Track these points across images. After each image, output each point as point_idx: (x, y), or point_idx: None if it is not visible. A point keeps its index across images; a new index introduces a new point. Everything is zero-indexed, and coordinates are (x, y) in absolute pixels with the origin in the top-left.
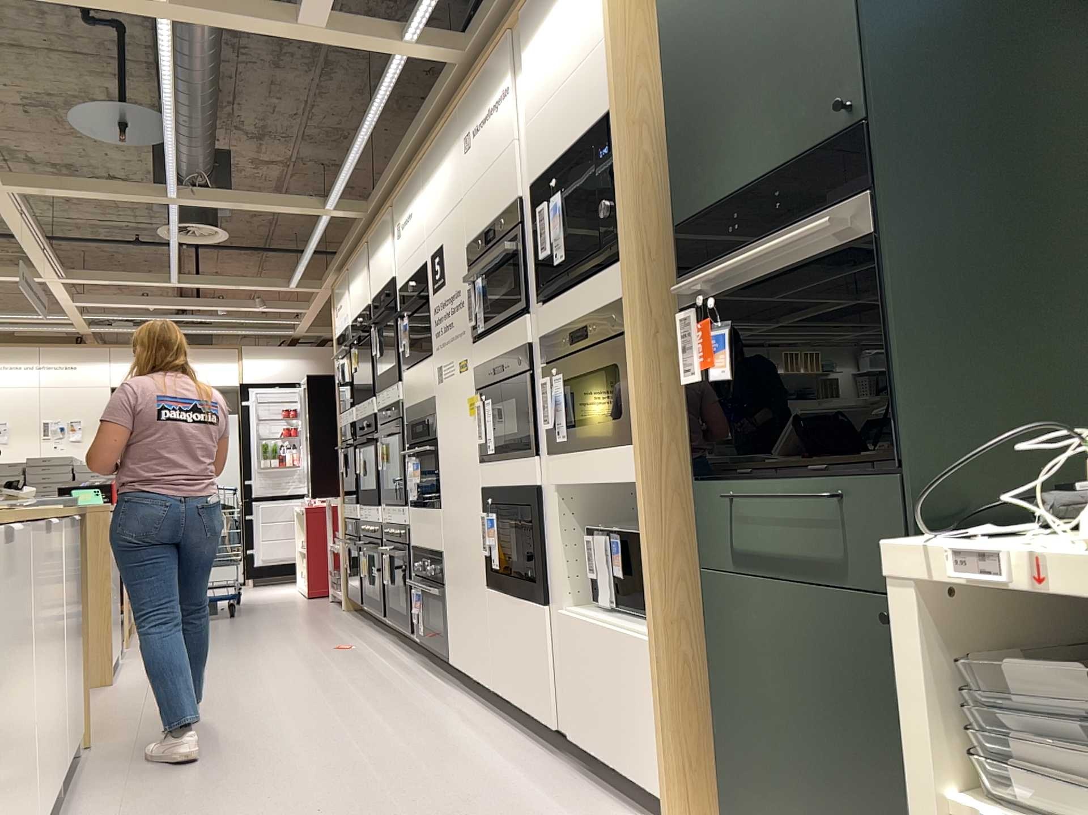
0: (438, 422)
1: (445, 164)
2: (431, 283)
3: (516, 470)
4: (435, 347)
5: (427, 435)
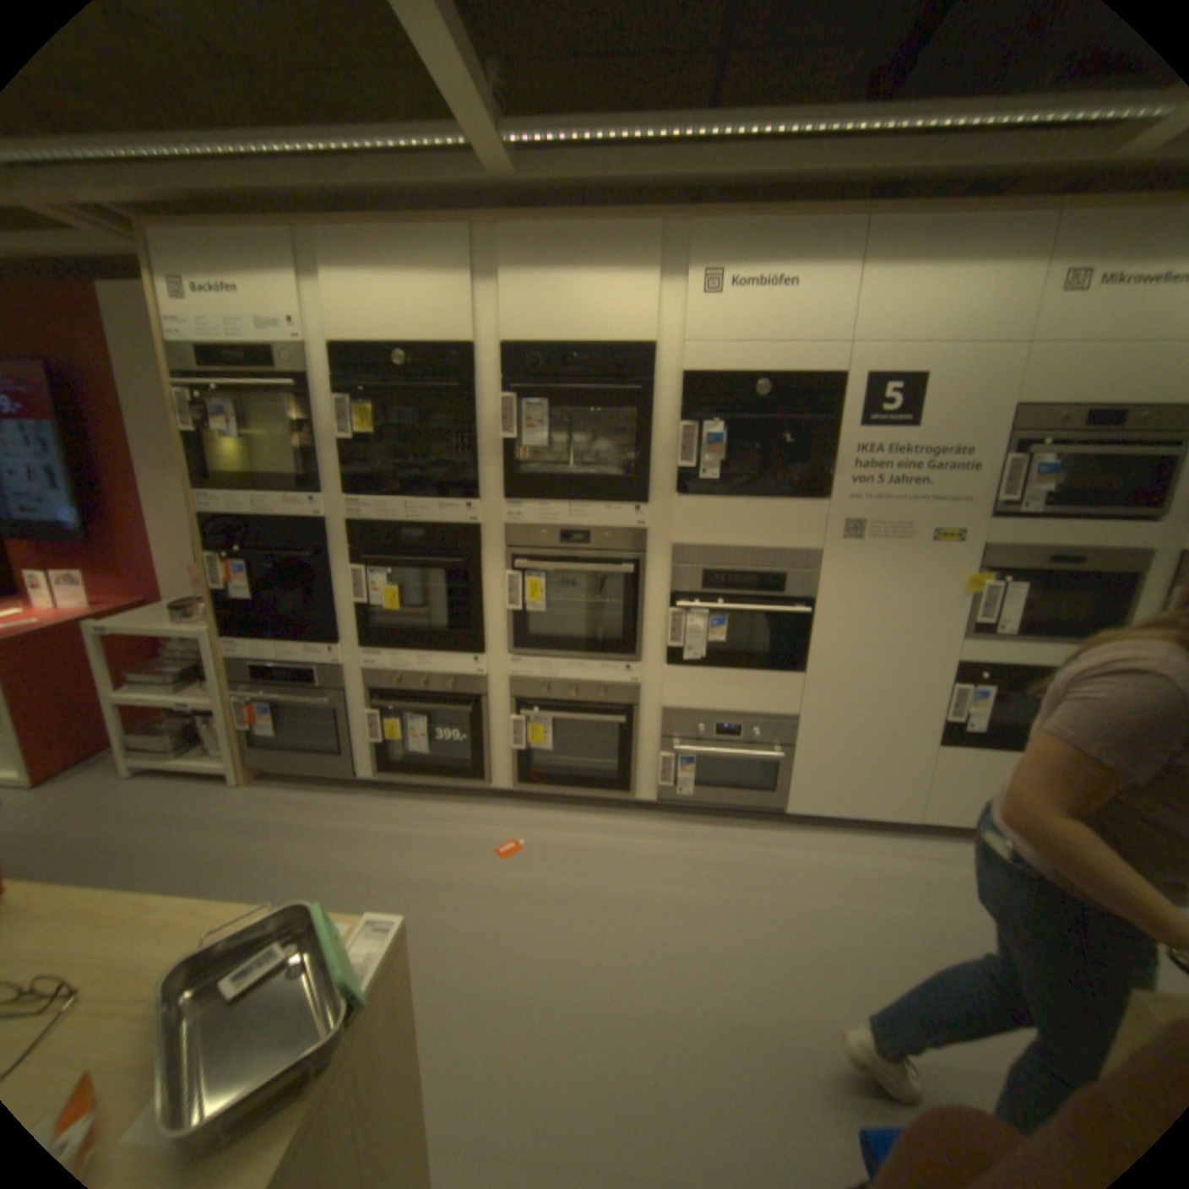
0: (830, 582)
1: (982, 273)
2: (863, 412)
3: (1066, 653)
4: (850, 494)
5: (781, 592)
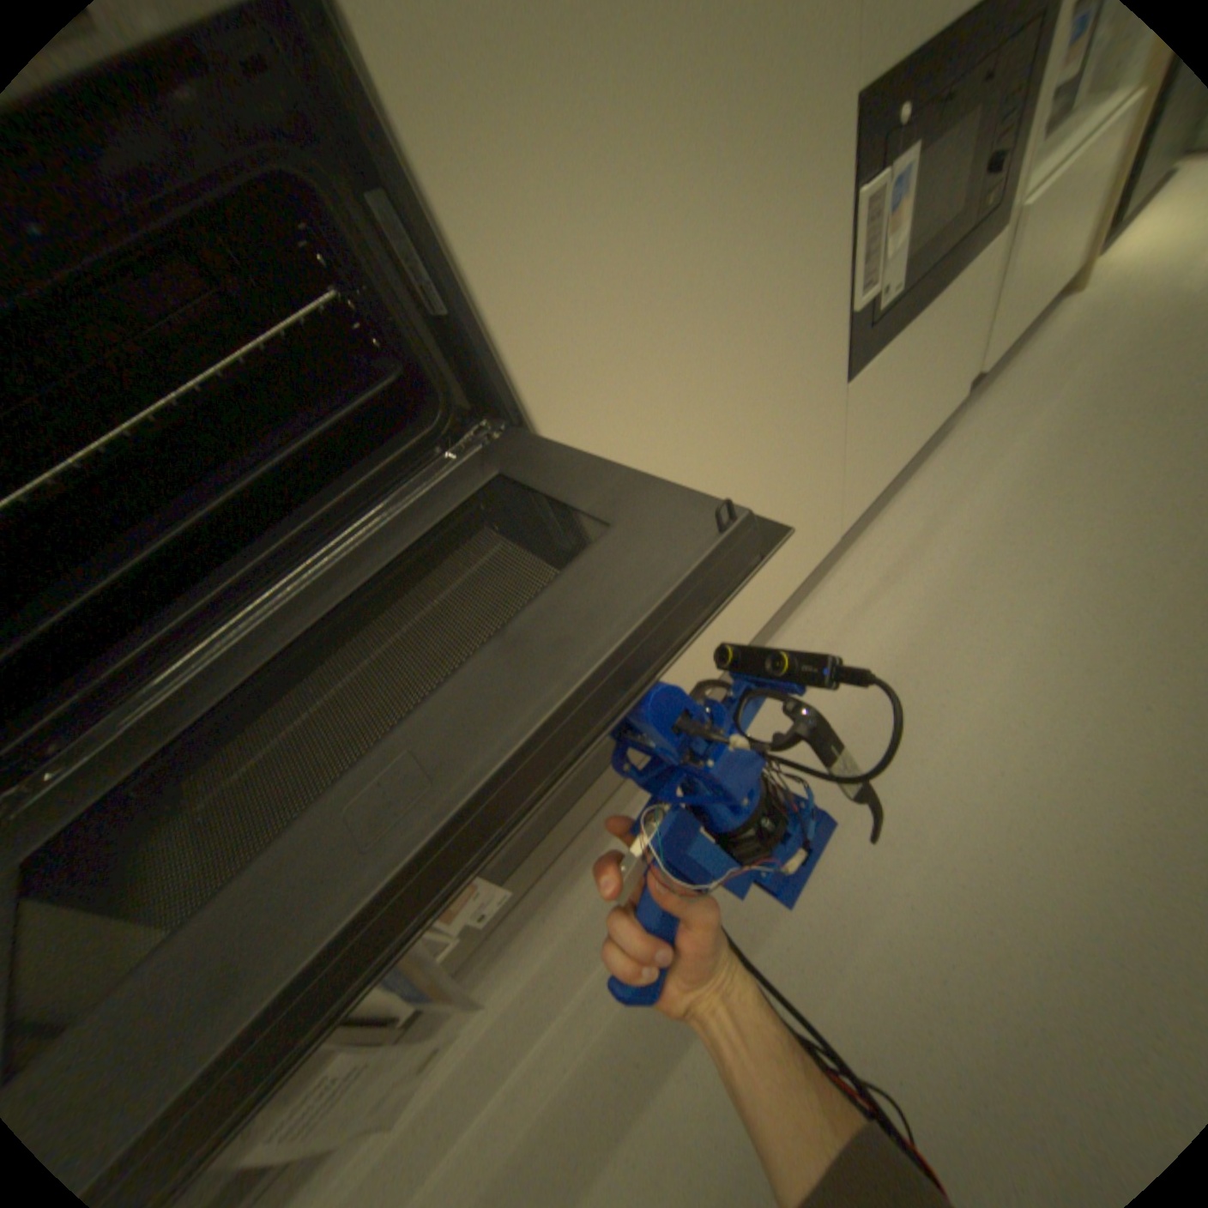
0: None
1: None
2: None
3: None
4: None
5: None
